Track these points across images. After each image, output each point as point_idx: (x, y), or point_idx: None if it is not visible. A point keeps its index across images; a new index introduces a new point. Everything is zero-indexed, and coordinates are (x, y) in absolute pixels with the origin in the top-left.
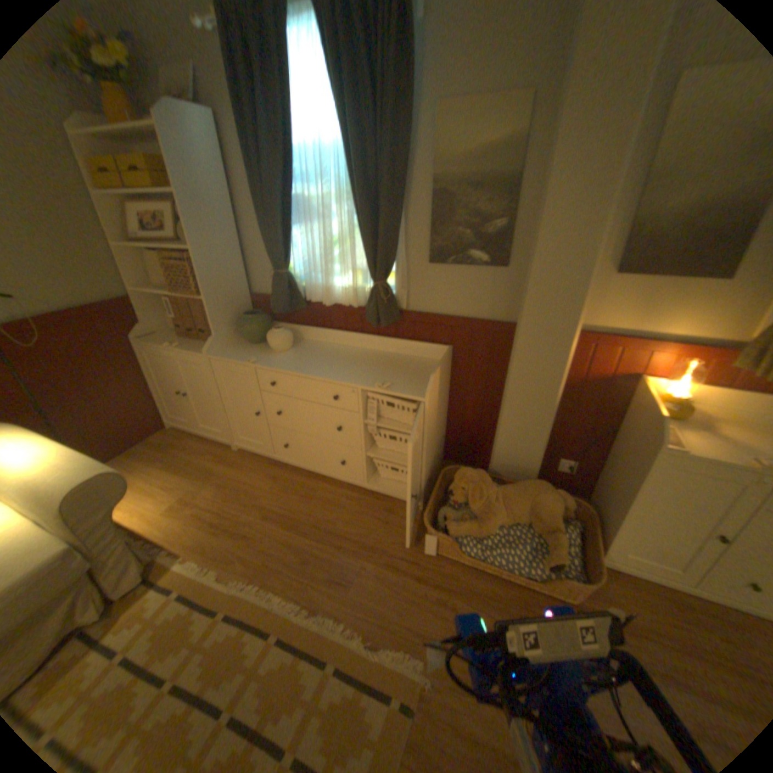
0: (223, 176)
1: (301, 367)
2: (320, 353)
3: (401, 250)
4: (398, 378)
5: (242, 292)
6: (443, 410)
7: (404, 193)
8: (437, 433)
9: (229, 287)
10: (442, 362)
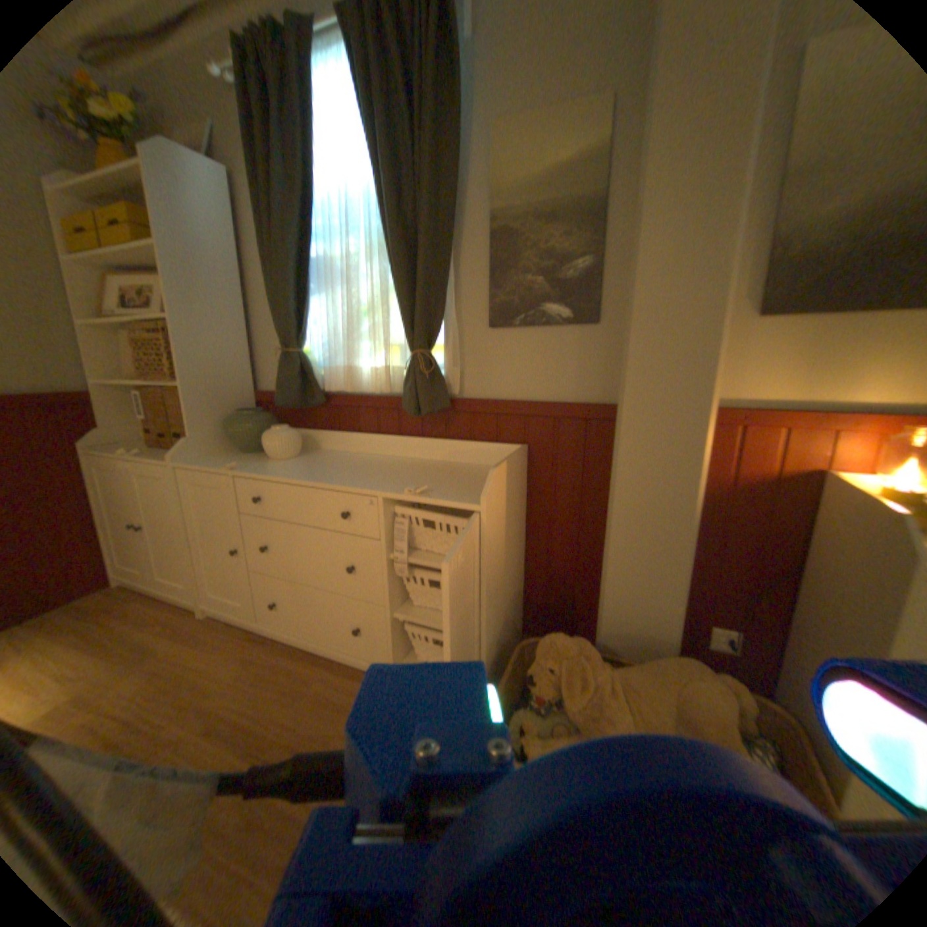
0: (231, 240)
1: (301, 474)
2: (335, 462)
3: (451, 312)
4: (443, 484)
5: (242, 386)
6: (518, 544)
7: (452, 232)
8: (509, 581)
9: (222, 376)
10: (512, 460)
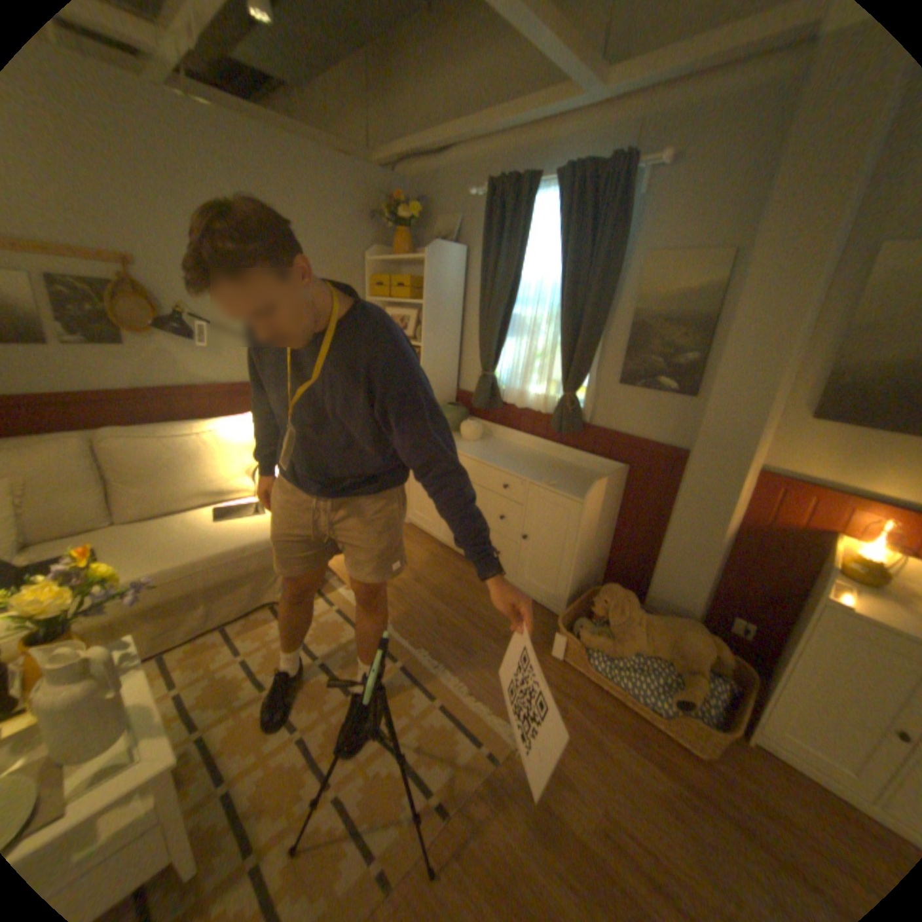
0: (461, 295)
1: (482, 456)
2: (501, 450)
3: (594, 369)
4: (565, 482)
5: (450, 387)
6: (608, 528)
7: (604, 322)
8: (596, 549)
9: (441, 382)
10: (612, 476)
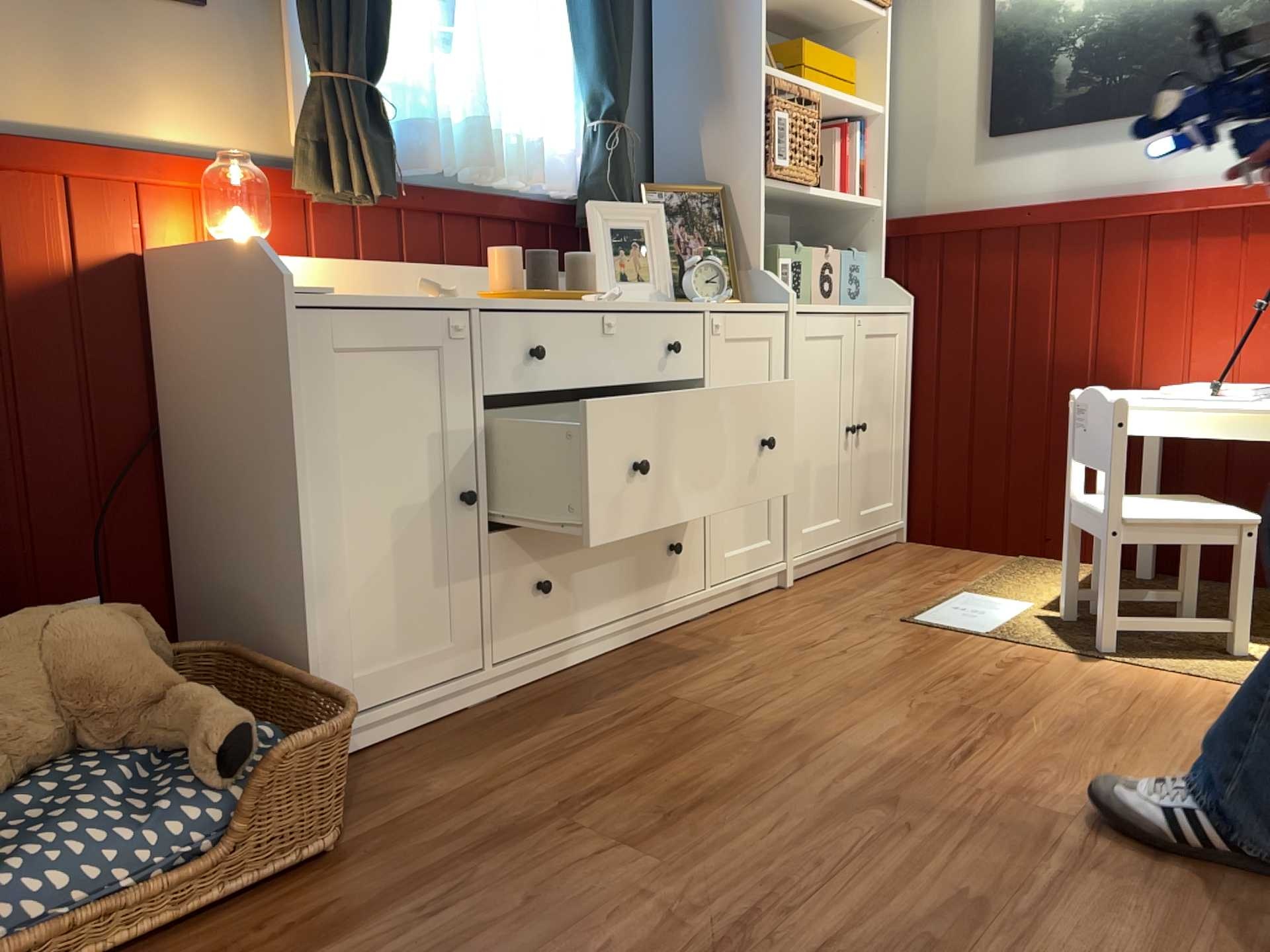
0: None
1: None
2: None
3: None
4: None
5: None
6: None
7: None
8: None
9: None
10: None
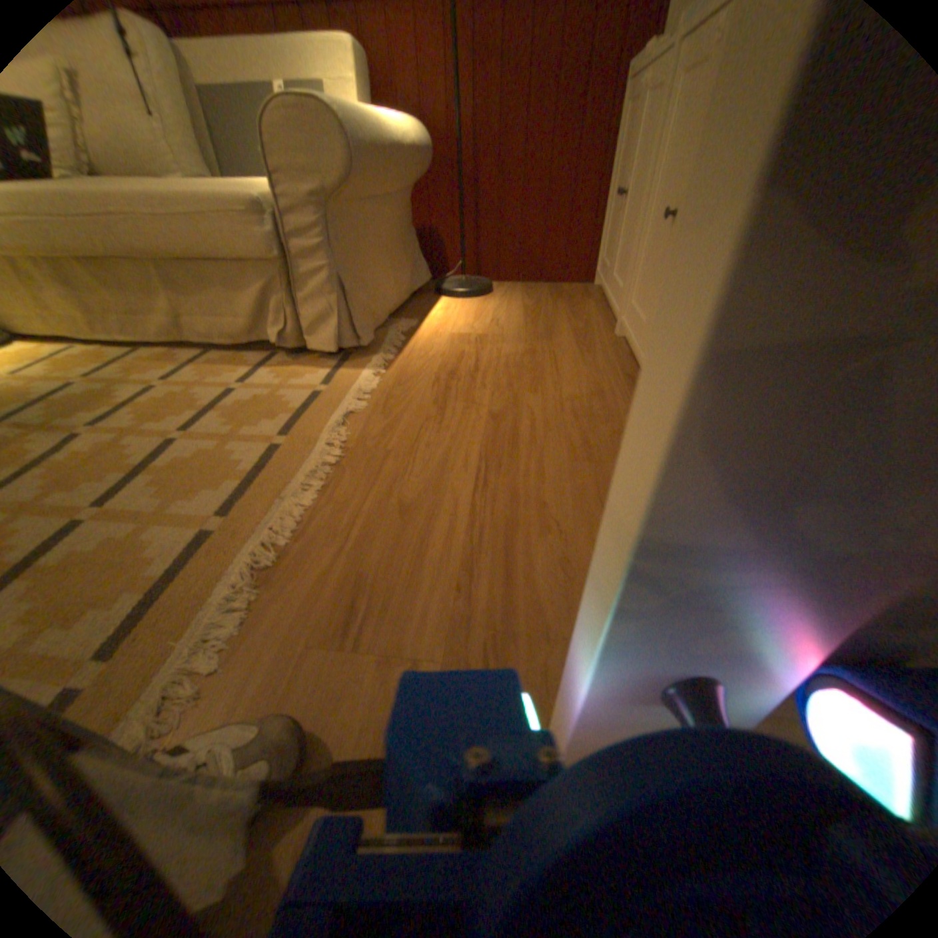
0: None
1: None
2: None
3: None
4: None
5: None
6: None
7: None
8: None
9: None
10: None
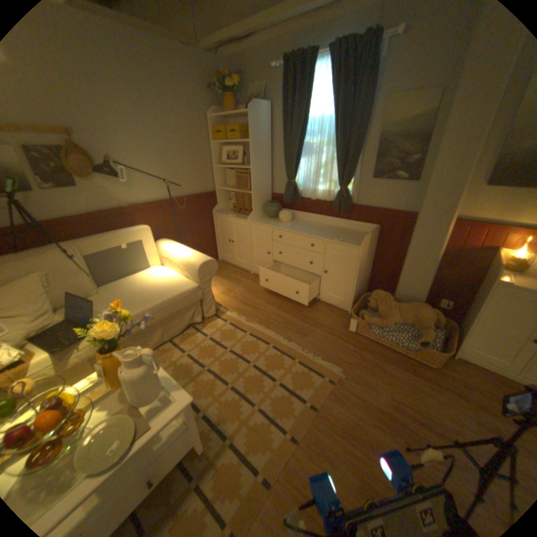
0: (270, 134)
1: (295, 230)
2: (304, 225)
3: (357, 171)
4: (346, 238)
5: (268, 192)
6: (369, 261)
7: (363, 141)
8: (364, 273)
9: (263, 189)
10: (373, 232)
